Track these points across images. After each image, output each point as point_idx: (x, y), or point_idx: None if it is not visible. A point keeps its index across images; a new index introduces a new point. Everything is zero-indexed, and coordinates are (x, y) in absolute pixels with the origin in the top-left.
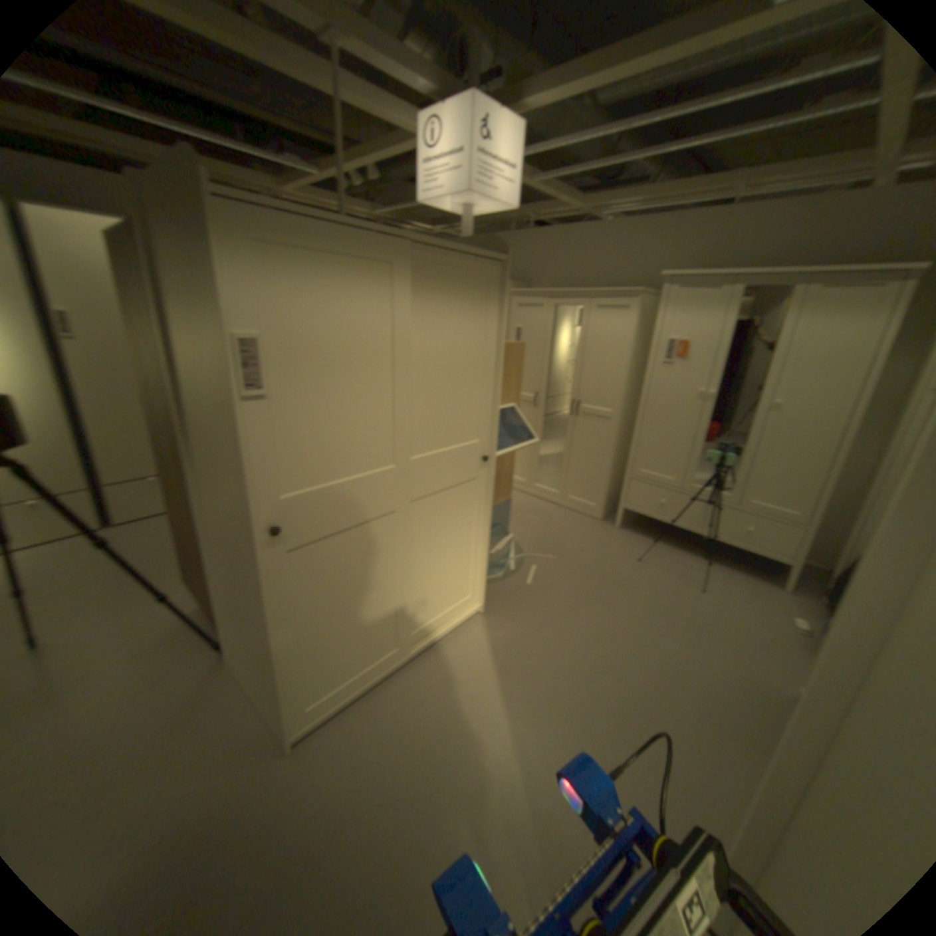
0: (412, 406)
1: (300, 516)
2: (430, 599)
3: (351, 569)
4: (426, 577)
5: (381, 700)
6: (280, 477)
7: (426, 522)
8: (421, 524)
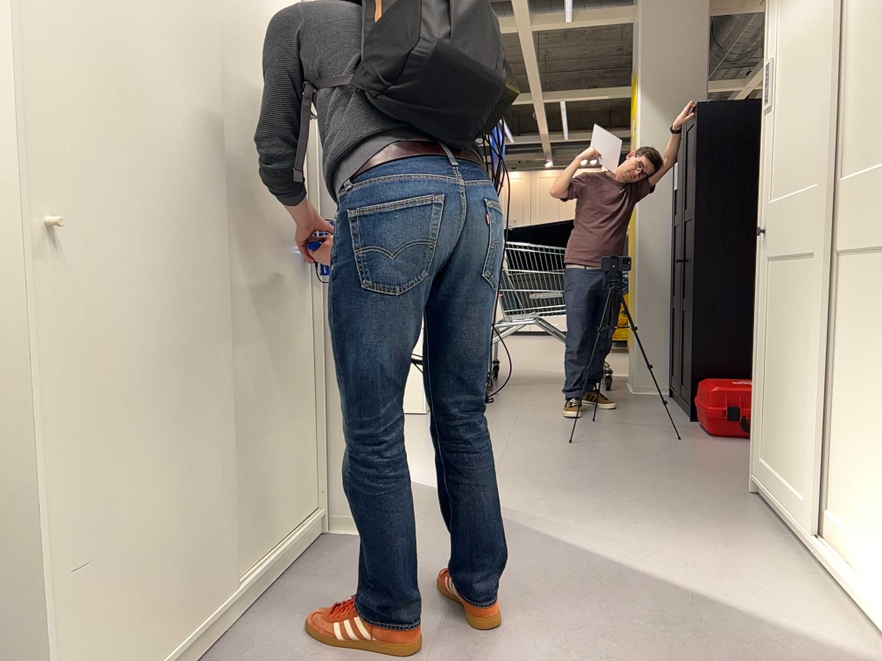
0: (840, 98)
1: (767, 225)
2: (842, 472)
3: (783, 313)
4: (840, 414)
5: (762, 528)
6: (765, 183)
7: (845, 303)
8: (841, 301)
